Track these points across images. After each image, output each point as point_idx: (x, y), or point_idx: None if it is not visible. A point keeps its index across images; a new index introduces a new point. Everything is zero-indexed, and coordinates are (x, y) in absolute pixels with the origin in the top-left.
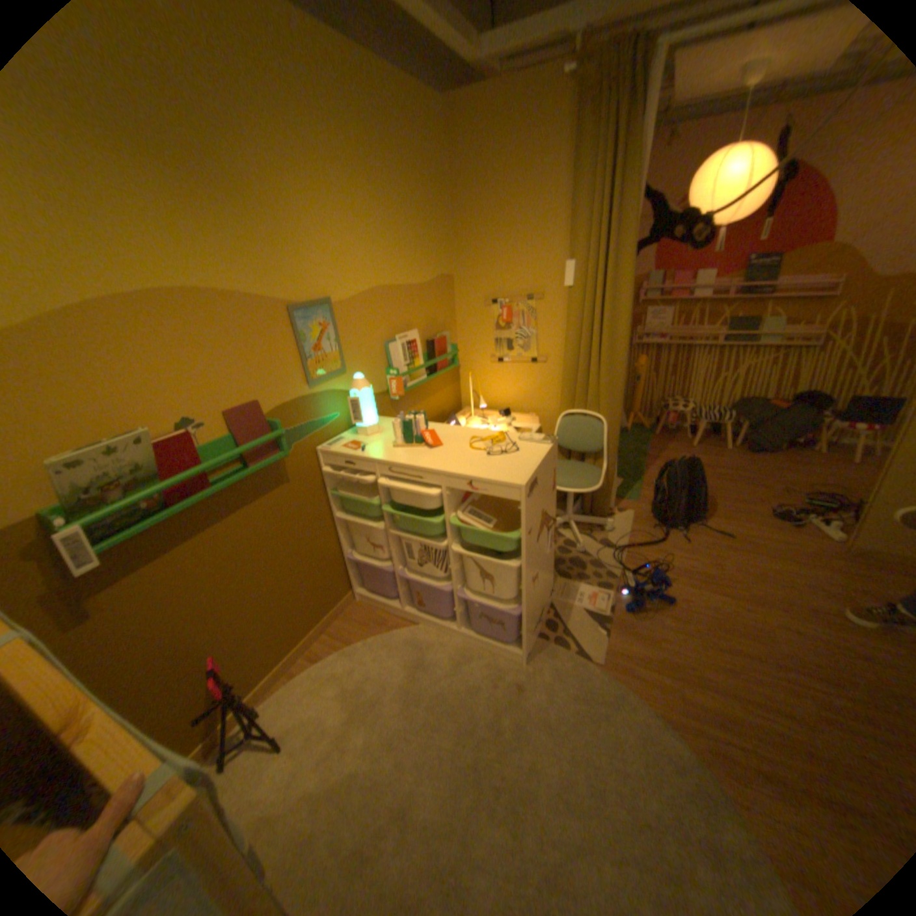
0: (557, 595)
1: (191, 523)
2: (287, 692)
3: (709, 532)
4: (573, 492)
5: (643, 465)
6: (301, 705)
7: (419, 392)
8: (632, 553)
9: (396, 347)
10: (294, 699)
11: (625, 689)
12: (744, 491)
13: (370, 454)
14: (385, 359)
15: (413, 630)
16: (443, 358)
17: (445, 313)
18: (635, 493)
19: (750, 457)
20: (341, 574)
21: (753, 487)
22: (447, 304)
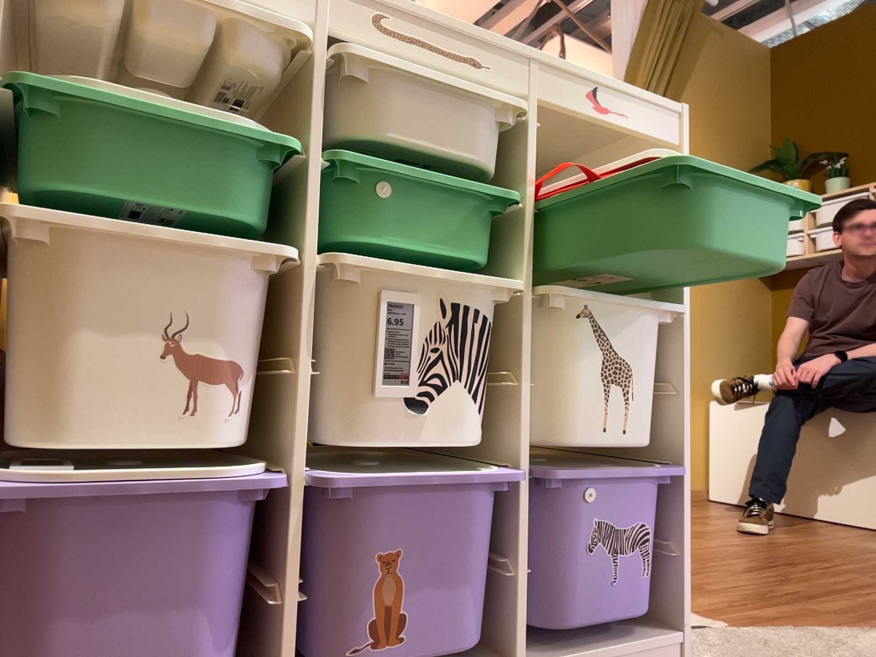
0: None
1: None
2: None
3: None
4: None
5: None
6: None
7: None
8: None
9: None
10: None
11: (792, 624)
12: None
13: None
14: None
15: None
16: None
17: None
18: None
19: None
20: None
21: None
22: None
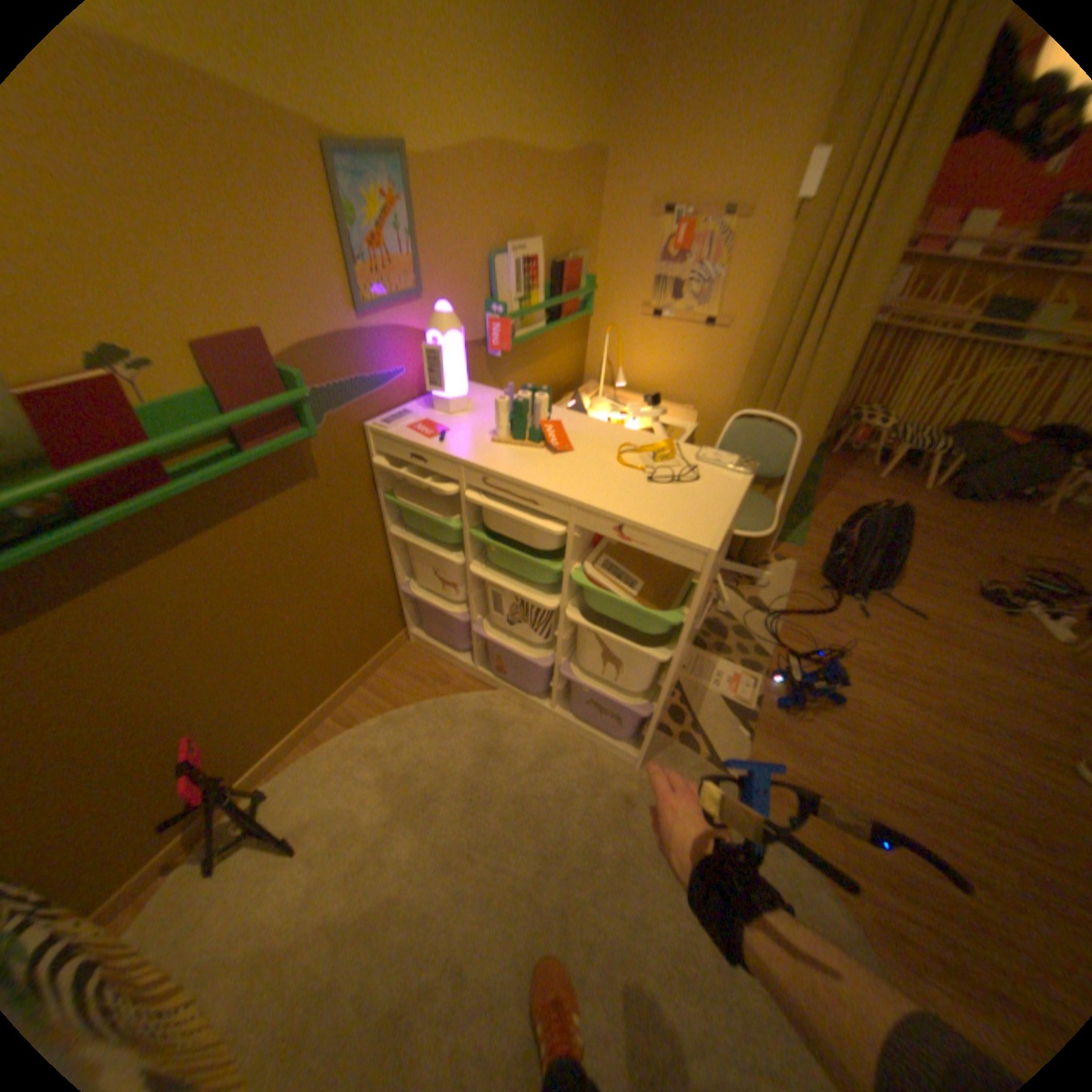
0: (687, 671)
1: (141, 540)
2: (309, 767)
3: (894, 606)
4: (735, 535)
5: (812, 496)
6: (327, 788)
7: (529, 348)
8: (790, 623)
9: (507, 266)
10: (318, 777)
11: None
12: (944, 554)
13: (454, 449)
14: (486, 285)
15: (488, 697)
16: (574, 297)
17: (586, 220)
18: (800, 537)
19: (954, 504)
20: (393, 609)
21: (956, 549)
22: (592, 204)
